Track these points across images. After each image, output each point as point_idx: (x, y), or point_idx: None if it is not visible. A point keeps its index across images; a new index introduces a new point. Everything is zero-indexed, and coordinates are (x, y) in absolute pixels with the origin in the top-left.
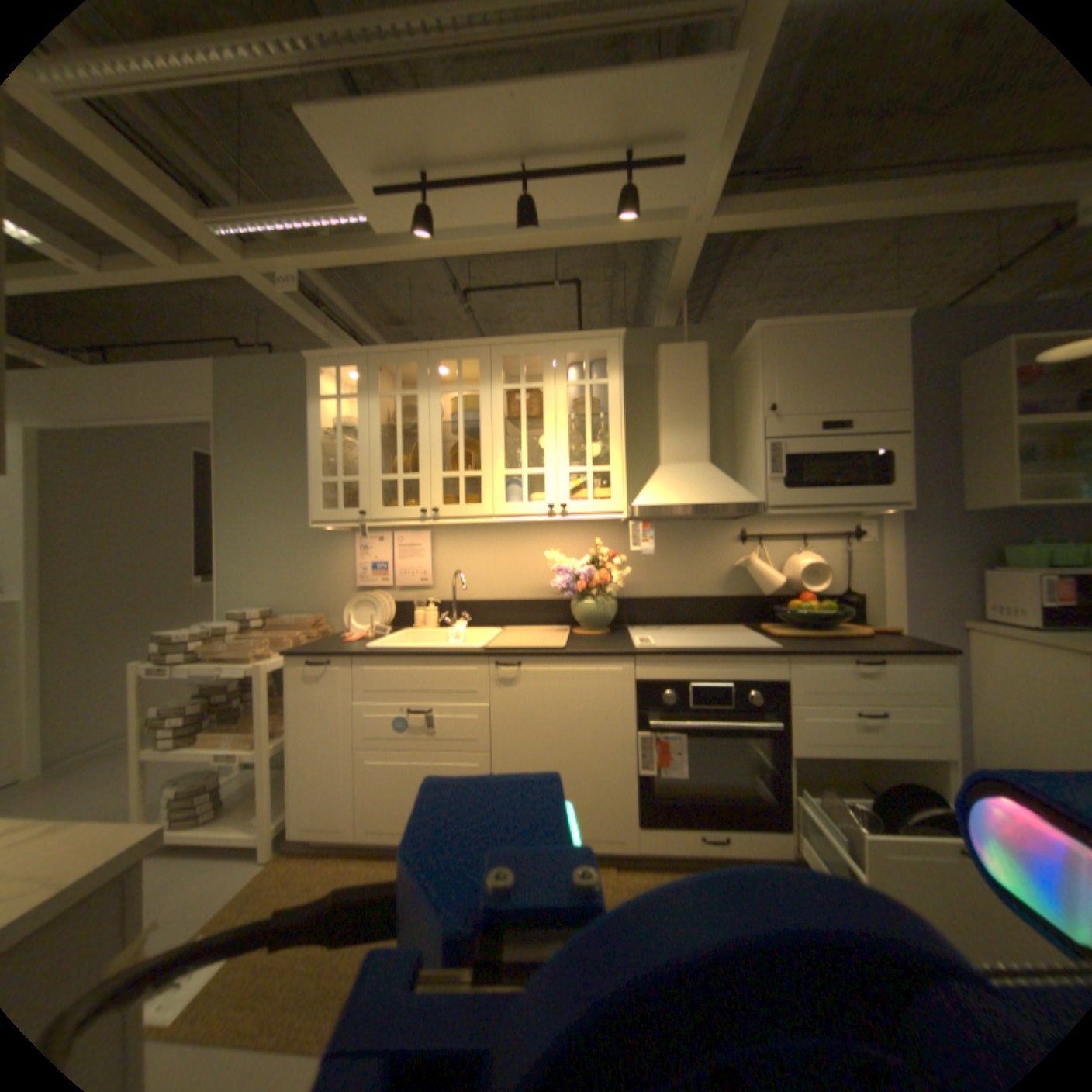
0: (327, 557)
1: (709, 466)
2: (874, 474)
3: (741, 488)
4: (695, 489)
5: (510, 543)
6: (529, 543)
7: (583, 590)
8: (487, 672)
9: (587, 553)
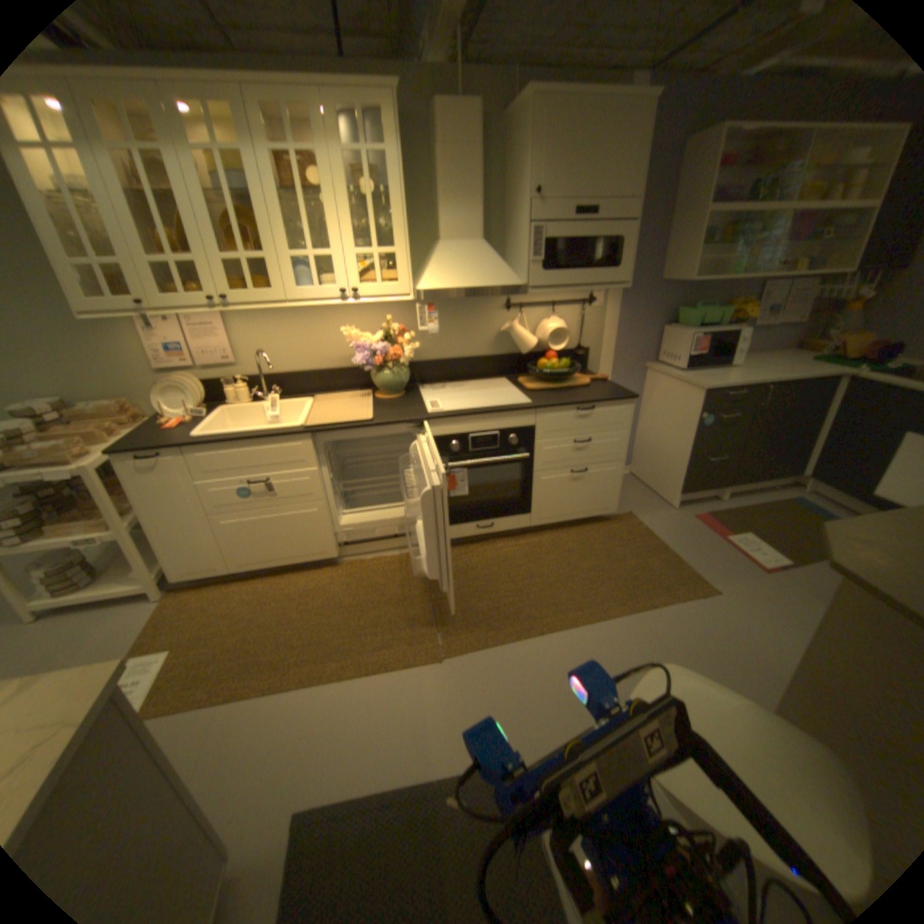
0: (109, 343)
1: (484, 247)
2: (608, 260)
3: (510, 272)
4: (473, 273)
5: (307, 320)
6: (326, 319)
7: (383, 367)
8: (313, 448)
9: (382, 331)
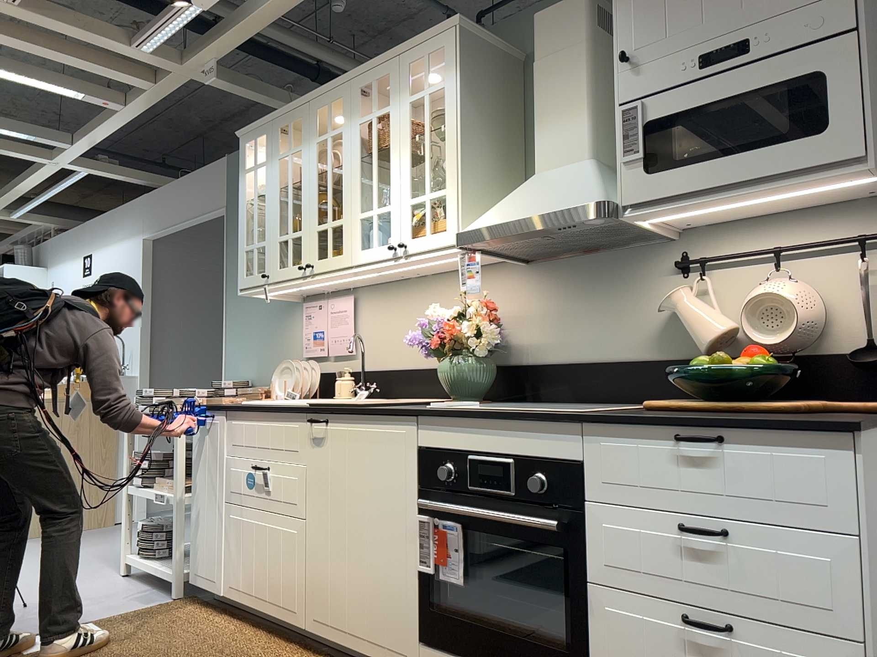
0: (287, 329)
1: (585, 165)
2: (792, 121)
3: (596, 187)
4: (540, 199)
5: (419, 302)
6: (436, 300)
7: (440, 348)
8: (305, 431)
9: (461, 304)
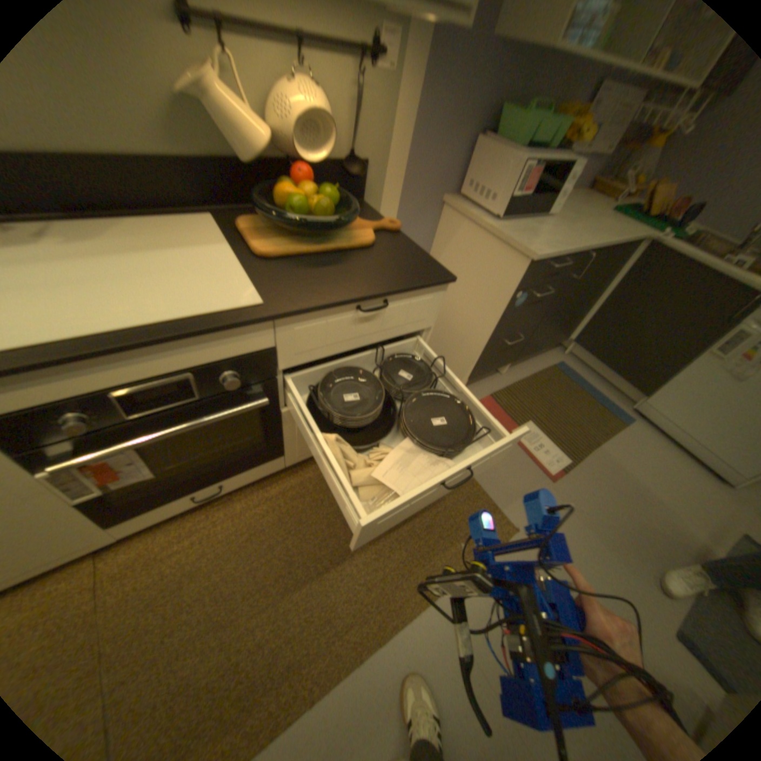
0: None
1: None
2: None
3: None
4: None
5: None
6: None
7: None
8: None
9: None
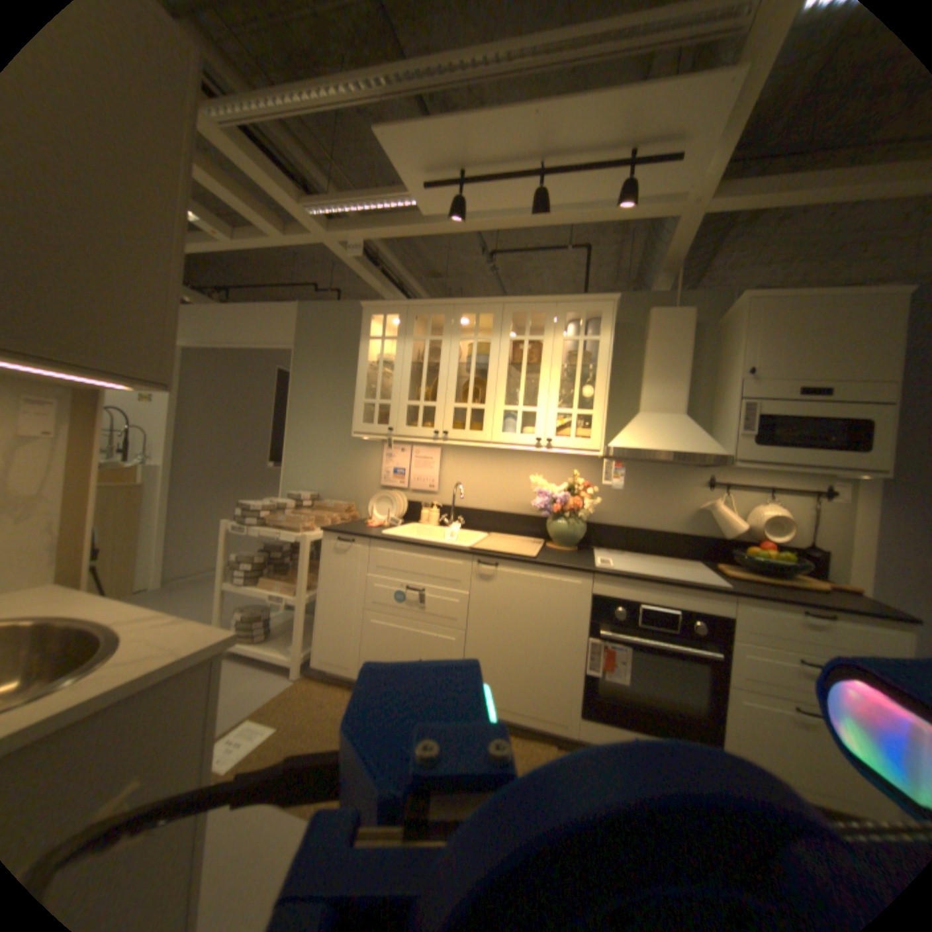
0: (362, 460)
1: (685, 419)
2: (851, 441)
3: (713, 441)
4: (669, 438)
5: (503, 466)
6: (519, 467)
7: (559, 513)
8: (470, 568)
9: (566, 482)
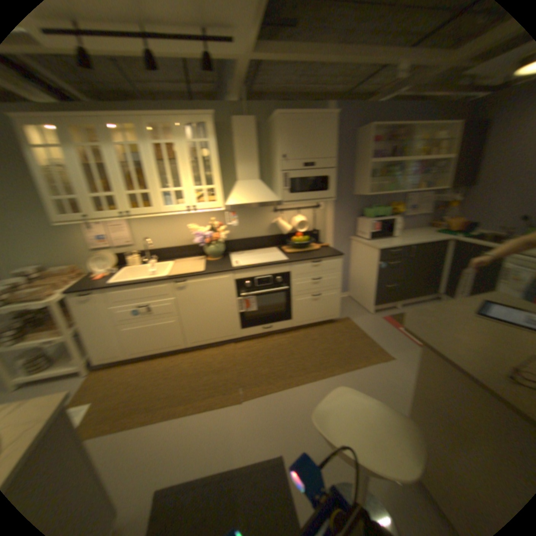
0: (62, 237)
1: (258, 183)
2: (321, 187)
3: (271, 195)
4: (252, 196)
5: (168, 222)
6: (178, 221)
7: (208, 244)
8: (170, 288)
9: (207, 226)
